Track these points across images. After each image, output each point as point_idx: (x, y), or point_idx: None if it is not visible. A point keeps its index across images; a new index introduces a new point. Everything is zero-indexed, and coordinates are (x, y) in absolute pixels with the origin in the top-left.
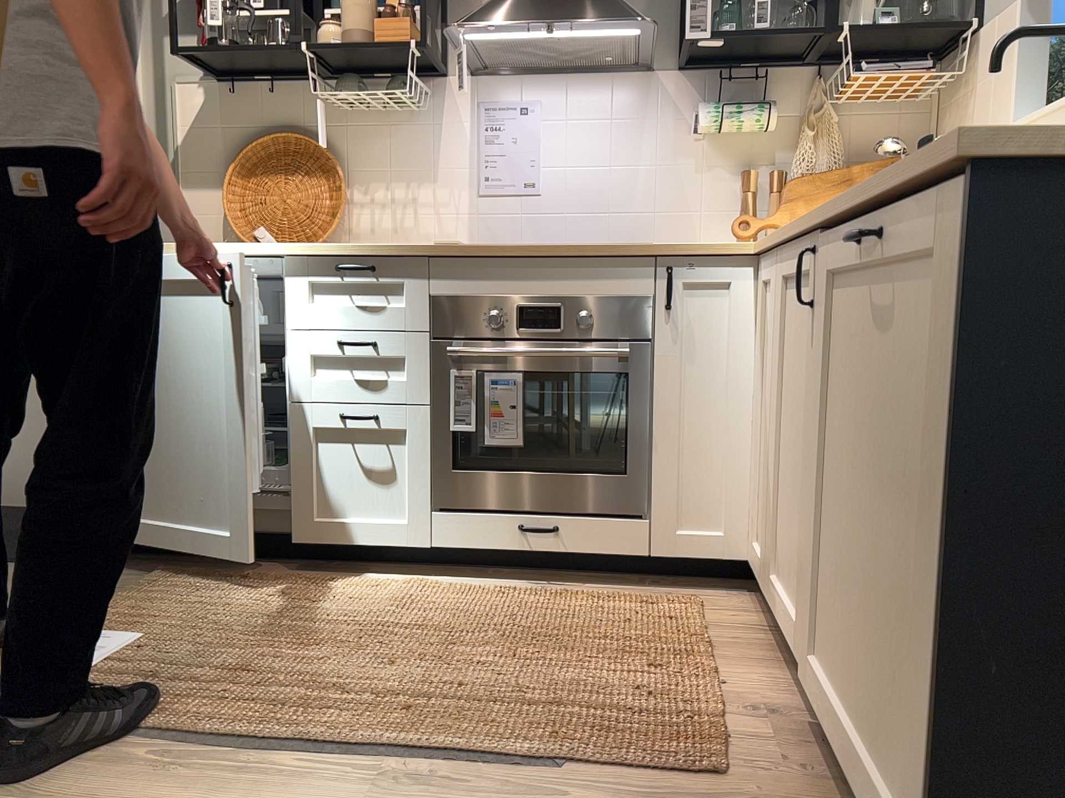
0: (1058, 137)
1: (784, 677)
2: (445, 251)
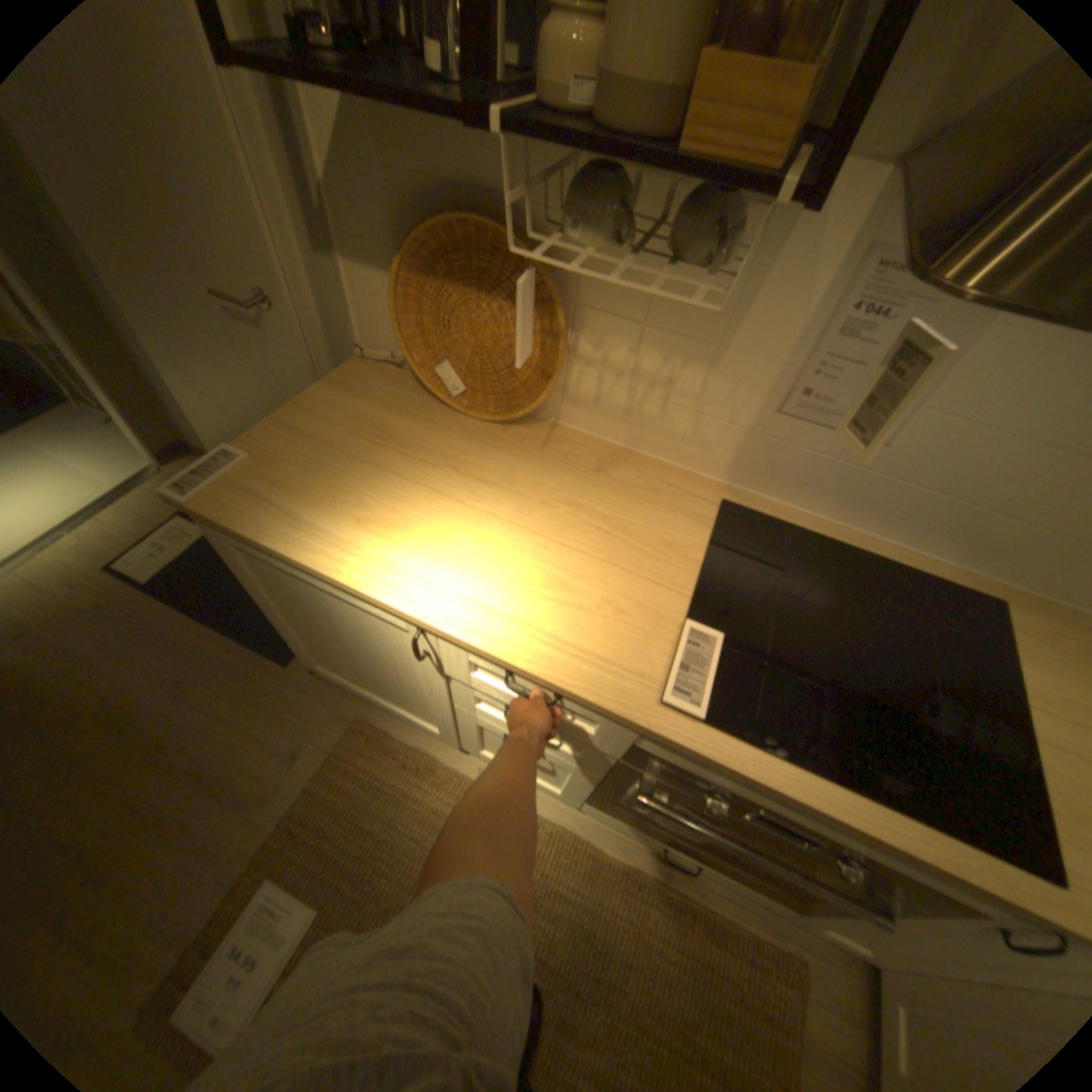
0: None
1: None
2: (679, 747)
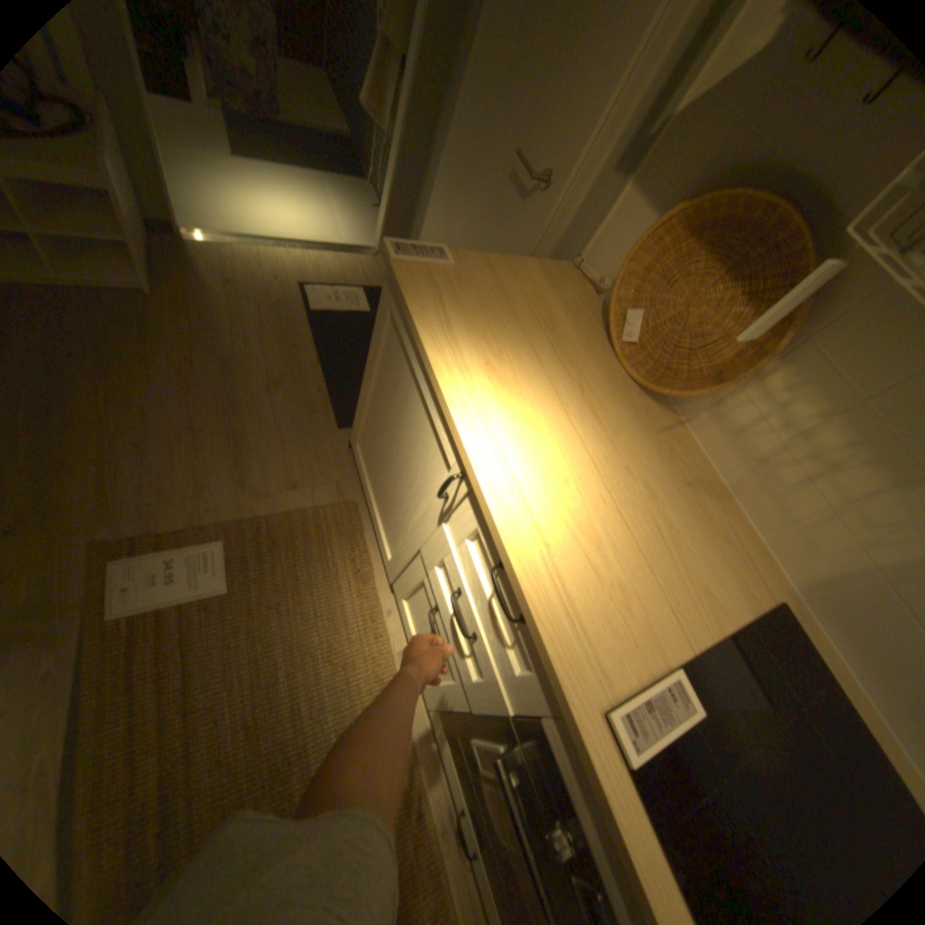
0: None
1: None
2: (589, 767)
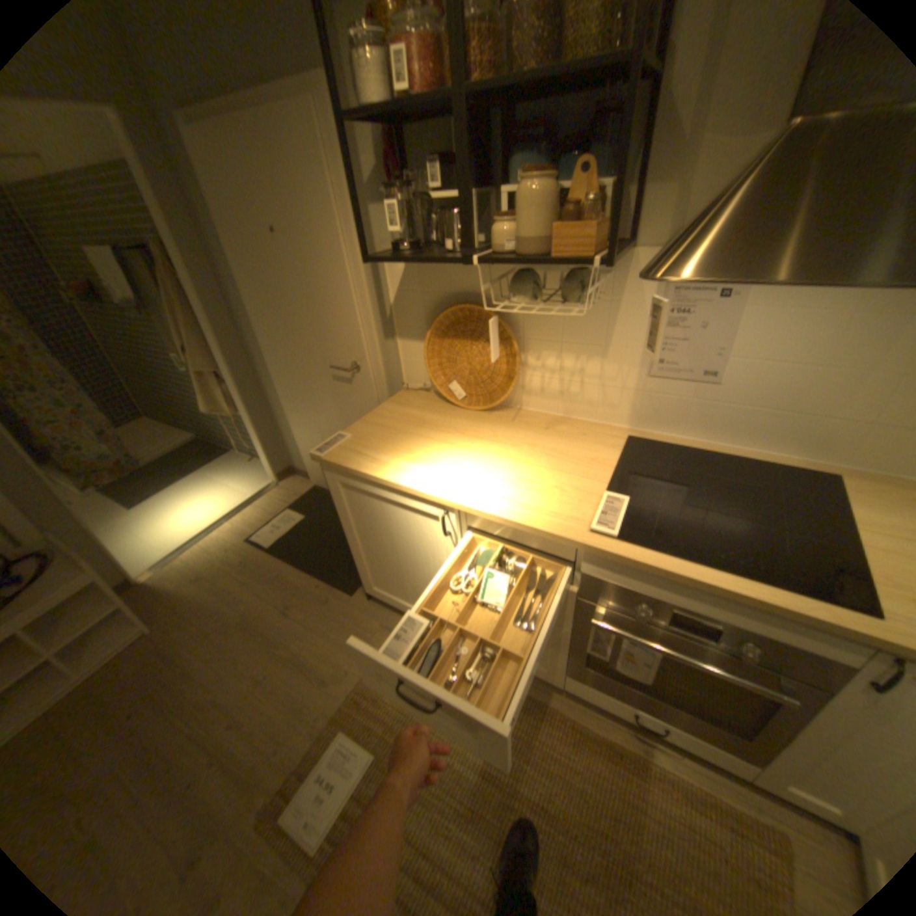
0: None
1: None
2: (602, 552)
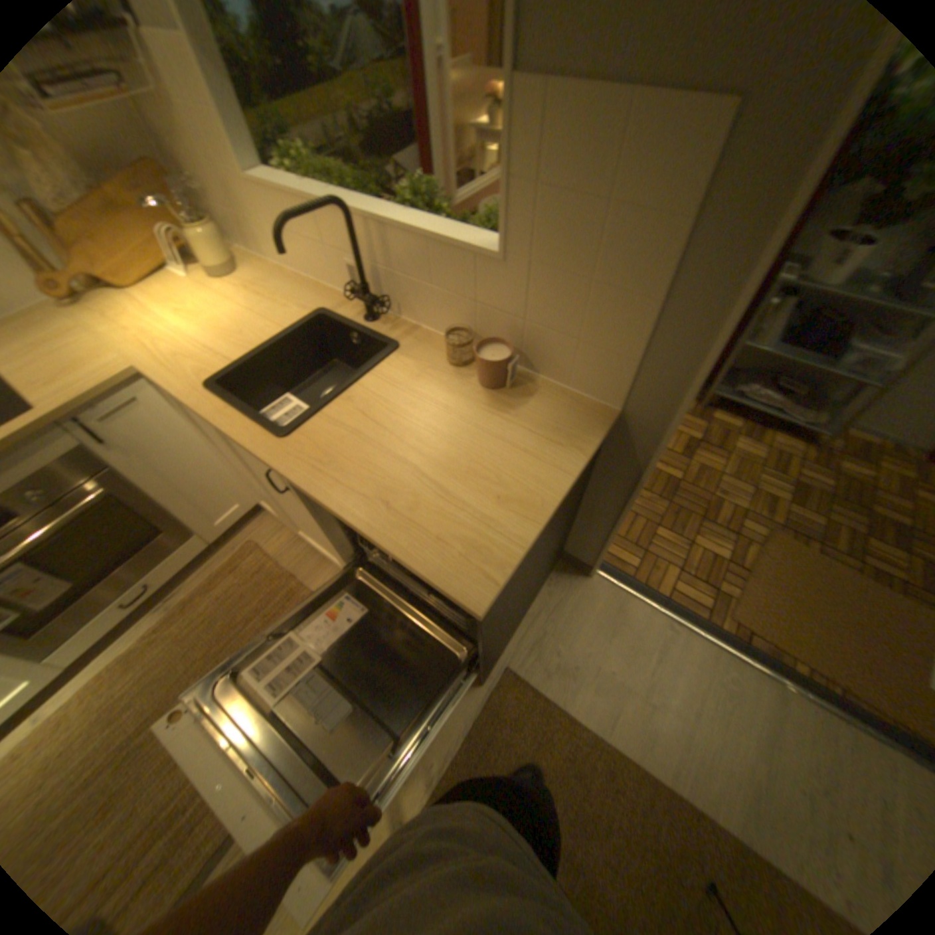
0: (496, 590)
1: (330, 568)
2: None
